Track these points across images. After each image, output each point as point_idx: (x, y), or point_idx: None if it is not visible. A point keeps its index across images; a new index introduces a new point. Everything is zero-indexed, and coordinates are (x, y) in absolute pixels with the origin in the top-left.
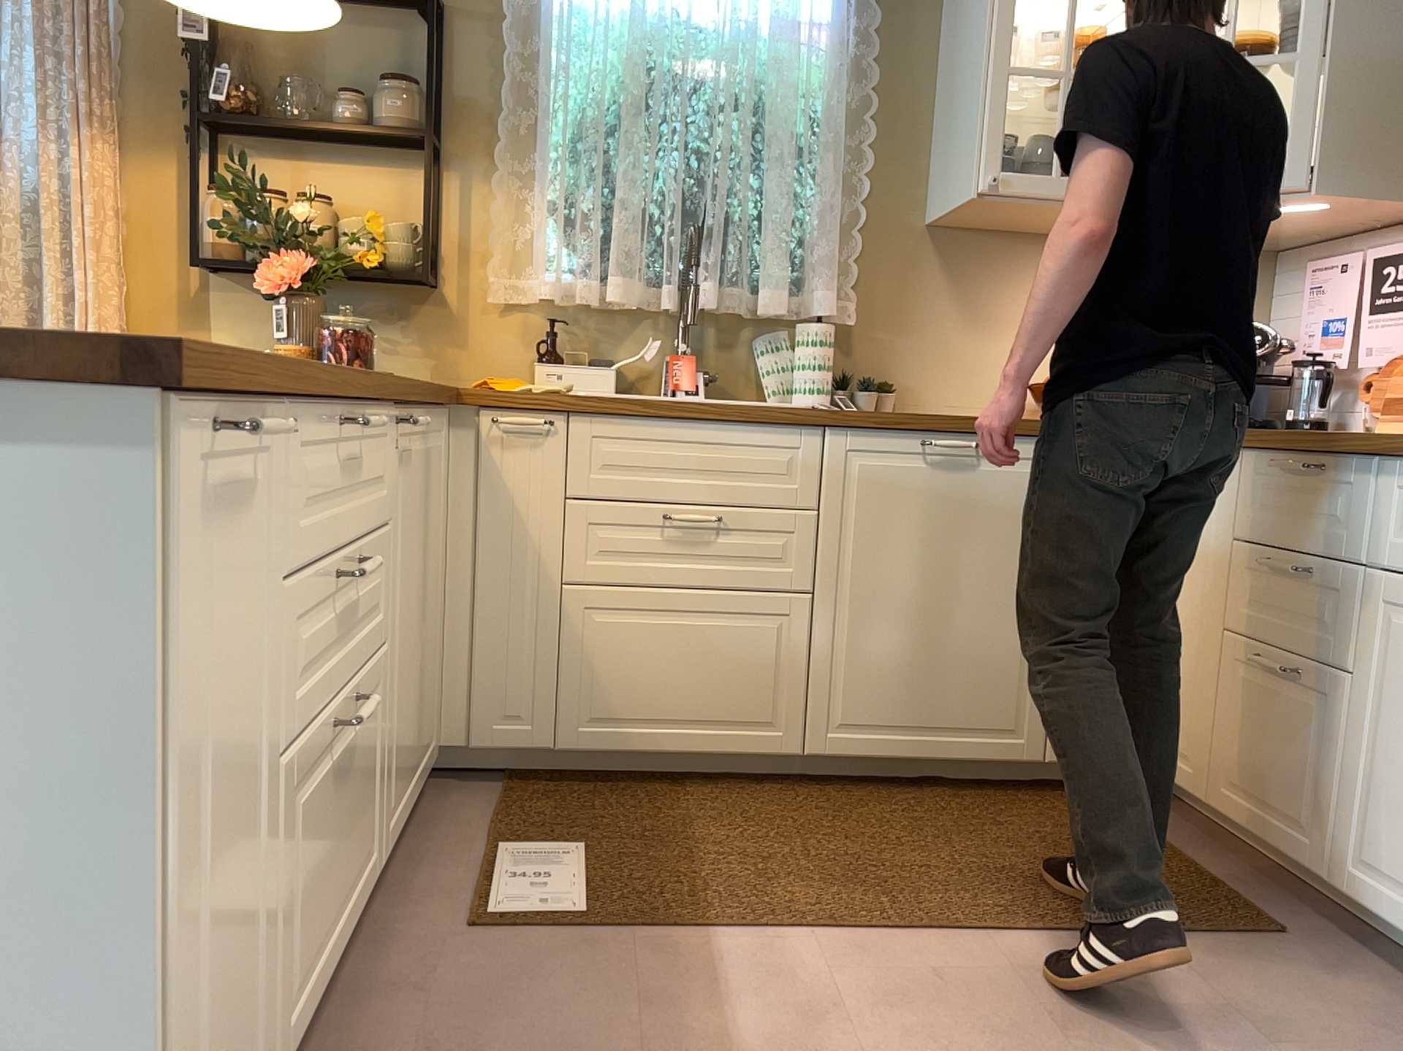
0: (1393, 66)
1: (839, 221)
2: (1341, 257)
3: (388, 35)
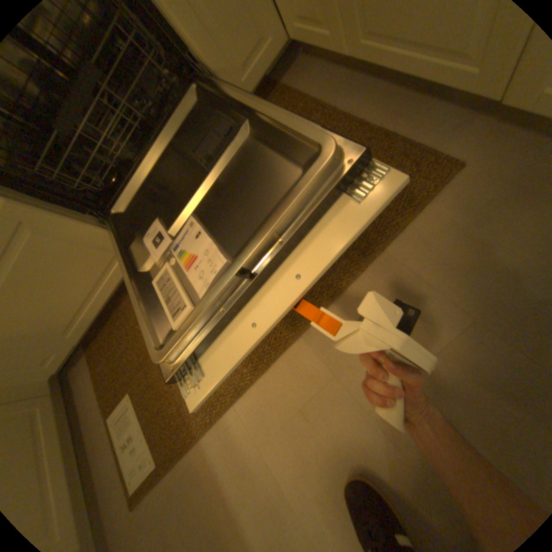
0: None
1: None
2: None
3: None
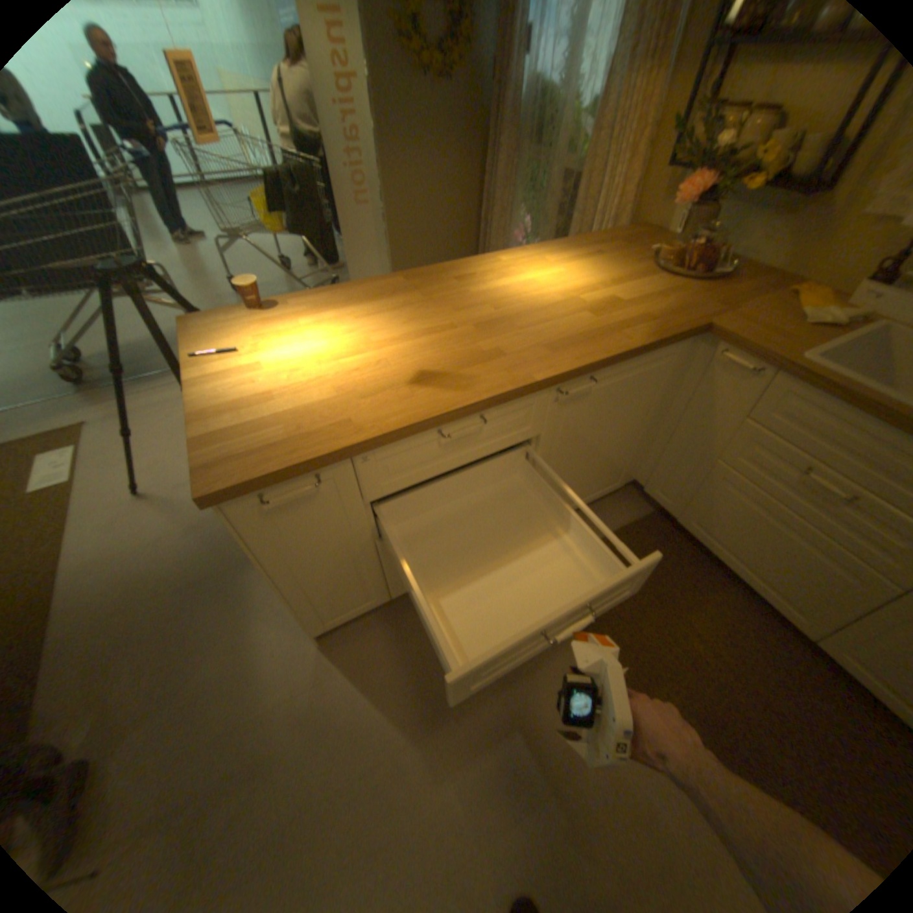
0: None
1: None
2: None
3: None
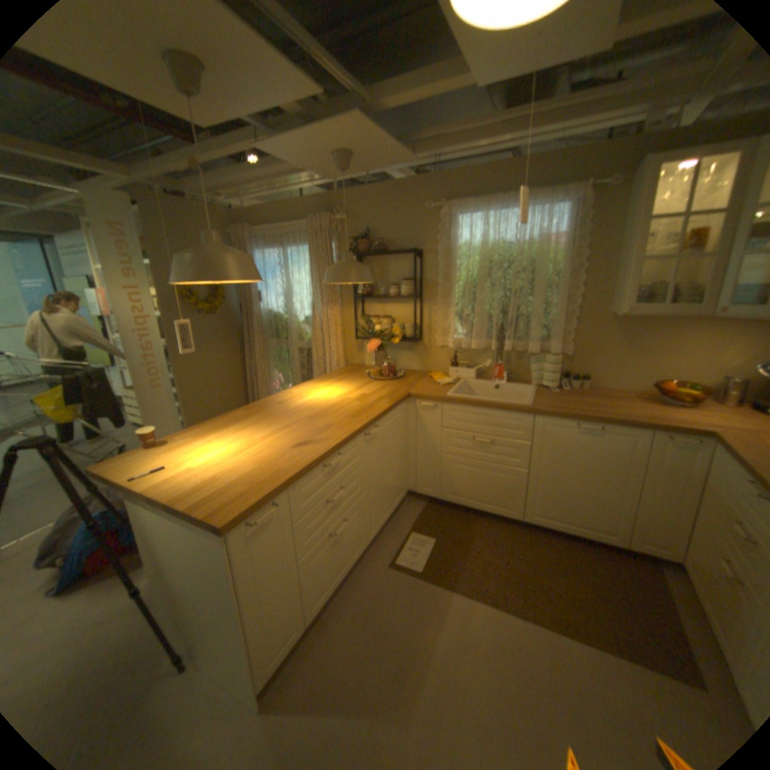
0: None
1: (567, 312)
2: None
3: (404, 262)
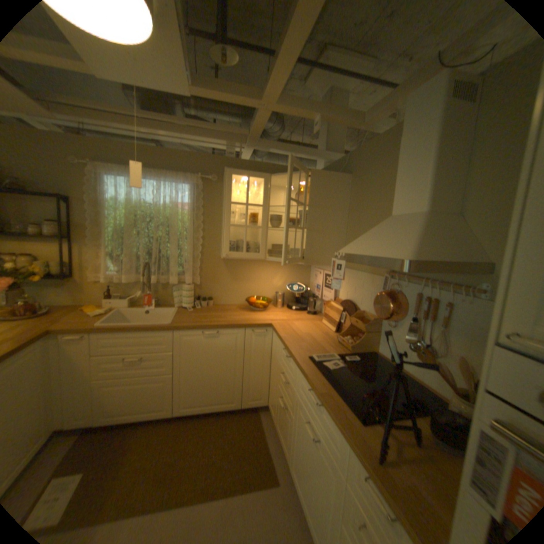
0: (323, 233)
1: (195, 255)
2: (319, 270)
3: (49, 204)
